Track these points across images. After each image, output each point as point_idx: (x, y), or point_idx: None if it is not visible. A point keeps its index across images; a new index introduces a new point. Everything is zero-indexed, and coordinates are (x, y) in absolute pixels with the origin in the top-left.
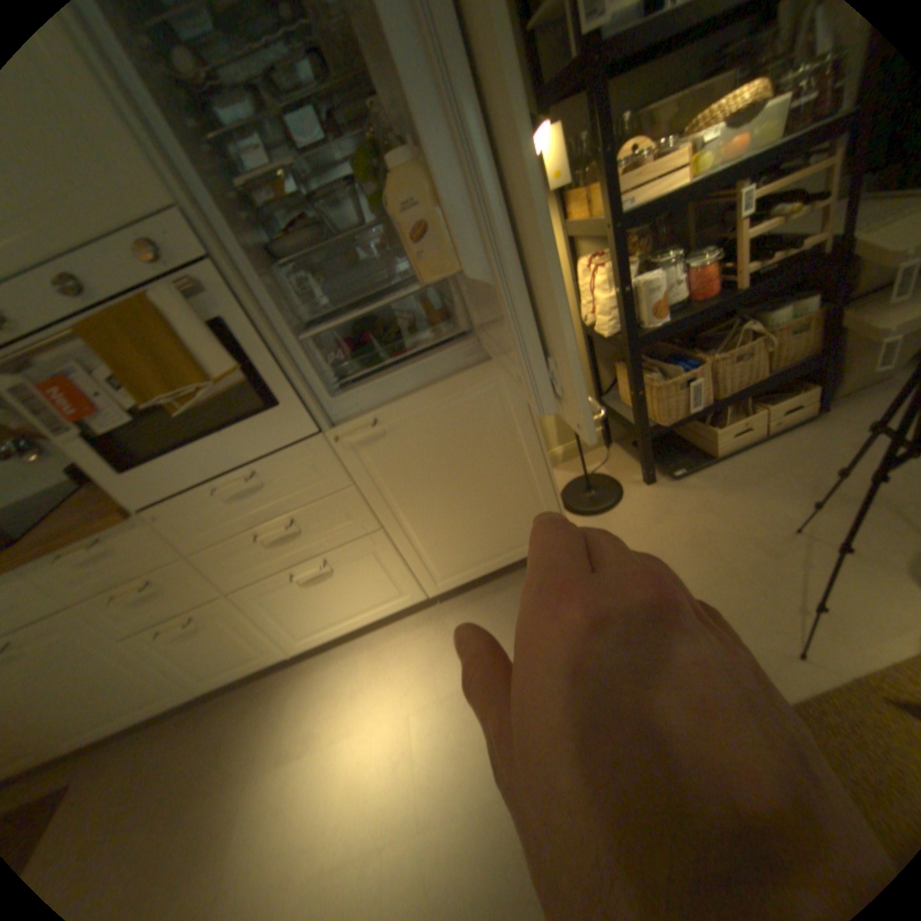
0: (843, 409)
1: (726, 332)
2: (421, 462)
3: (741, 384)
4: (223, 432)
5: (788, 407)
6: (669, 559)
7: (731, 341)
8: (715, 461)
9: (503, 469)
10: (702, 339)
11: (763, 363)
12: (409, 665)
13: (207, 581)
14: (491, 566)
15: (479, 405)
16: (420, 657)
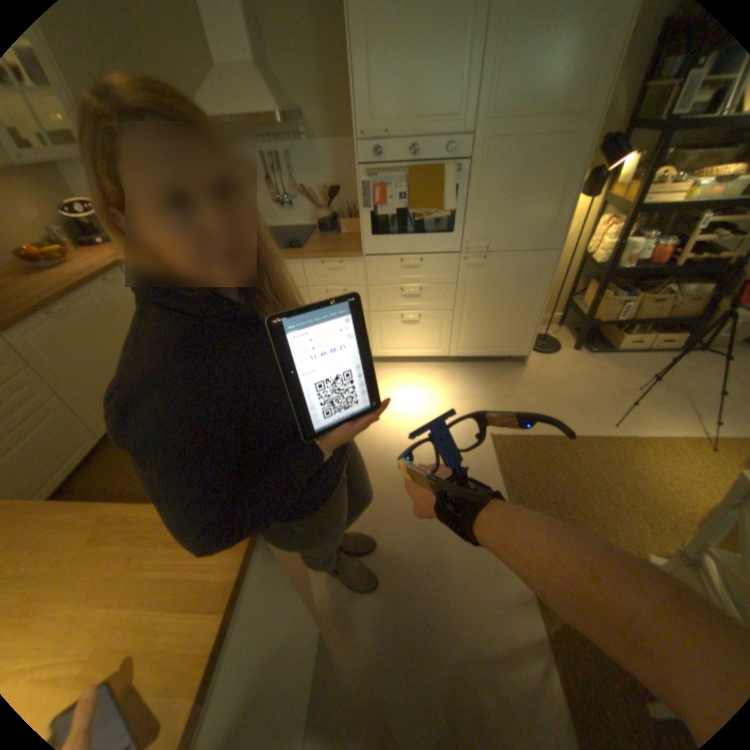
0: (692, 352)
1: (656, 286)
2: (489, 286)
3: (649, 315)
4: (421, 235)
5: (665, 338)
6: (571, 381)
7: (656, 291)
8: (614, 351)
9: (520, 305)
10: (641, 285)
11: (665, 309)
12: (429, 380)
13: (365, 302)
14: (484, 353)
15: (529, 270)
16: (436, 379)
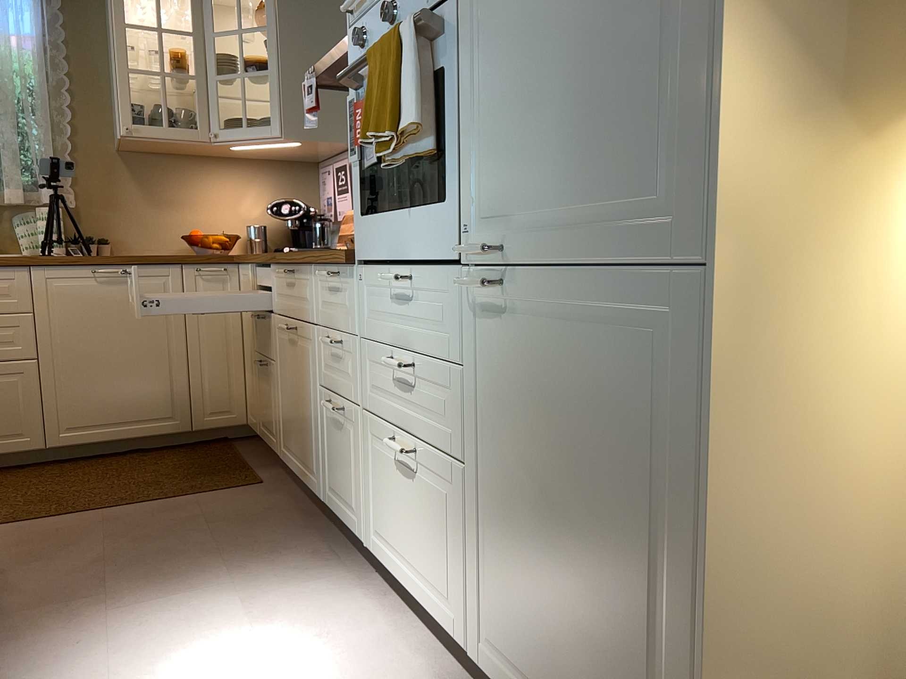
0: None
1: None
2: (532, 401)
3: None
4: (412, 211)
5: None
6: None
7: None
8: None
9: (632, 542)
10: None
11: None
12: None
13: (361, 381)
14: None
15: (633, 359)
16: None
